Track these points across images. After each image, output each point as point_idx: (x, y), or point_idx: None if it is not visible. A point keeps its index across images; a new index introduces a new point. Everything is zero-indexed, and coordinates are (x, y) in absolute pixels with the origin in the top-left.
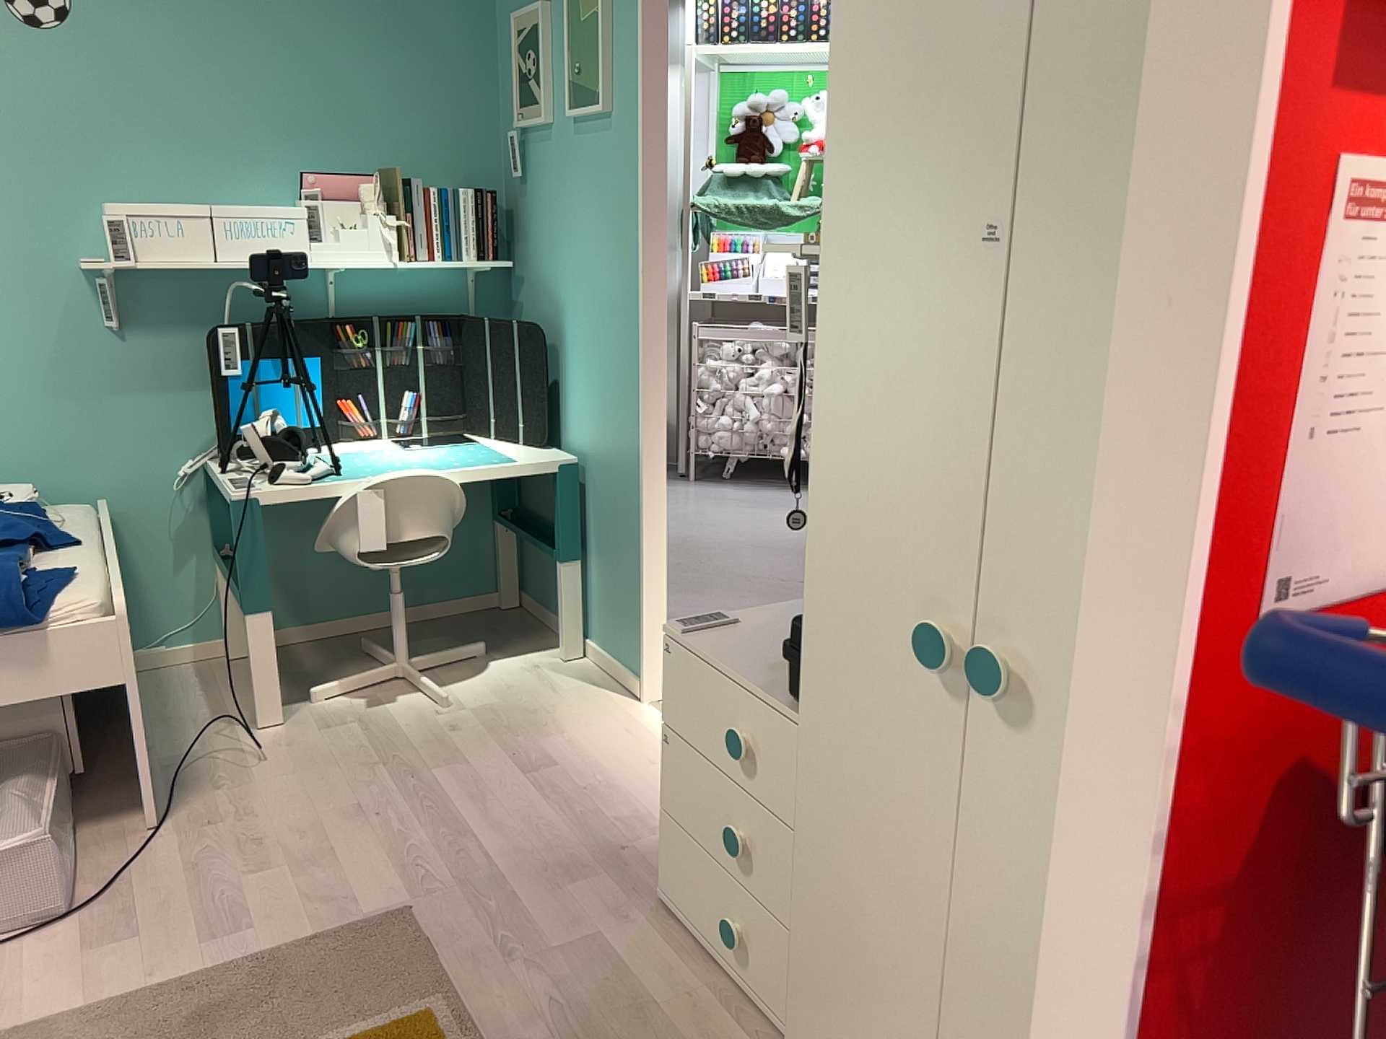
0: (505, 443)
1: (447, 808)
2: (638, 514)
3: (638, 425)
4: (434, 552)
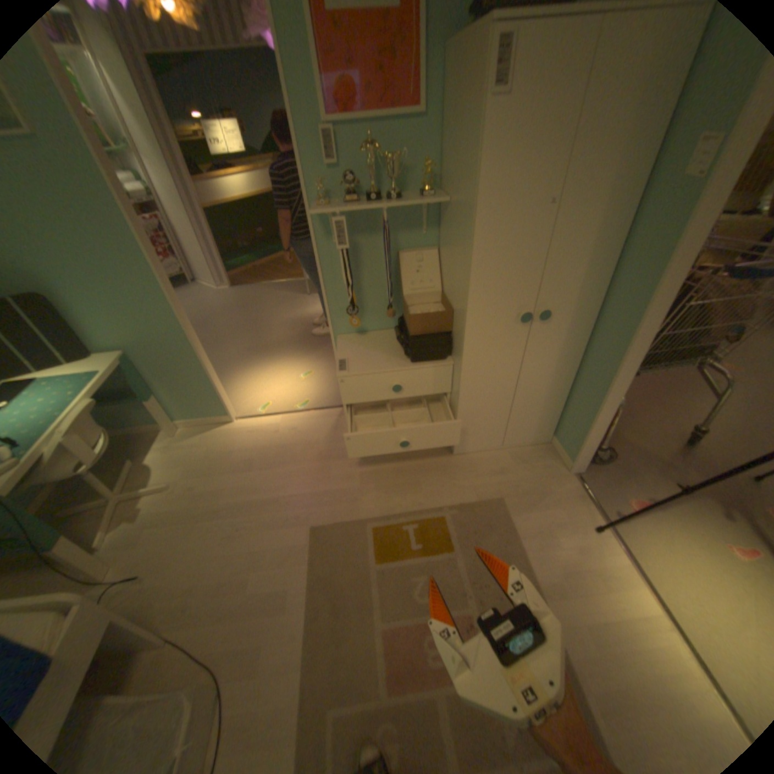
0: (55, 369)
1: (252, 503)
2: (194, 356)
3: (174, 318)
4: (95, 441)
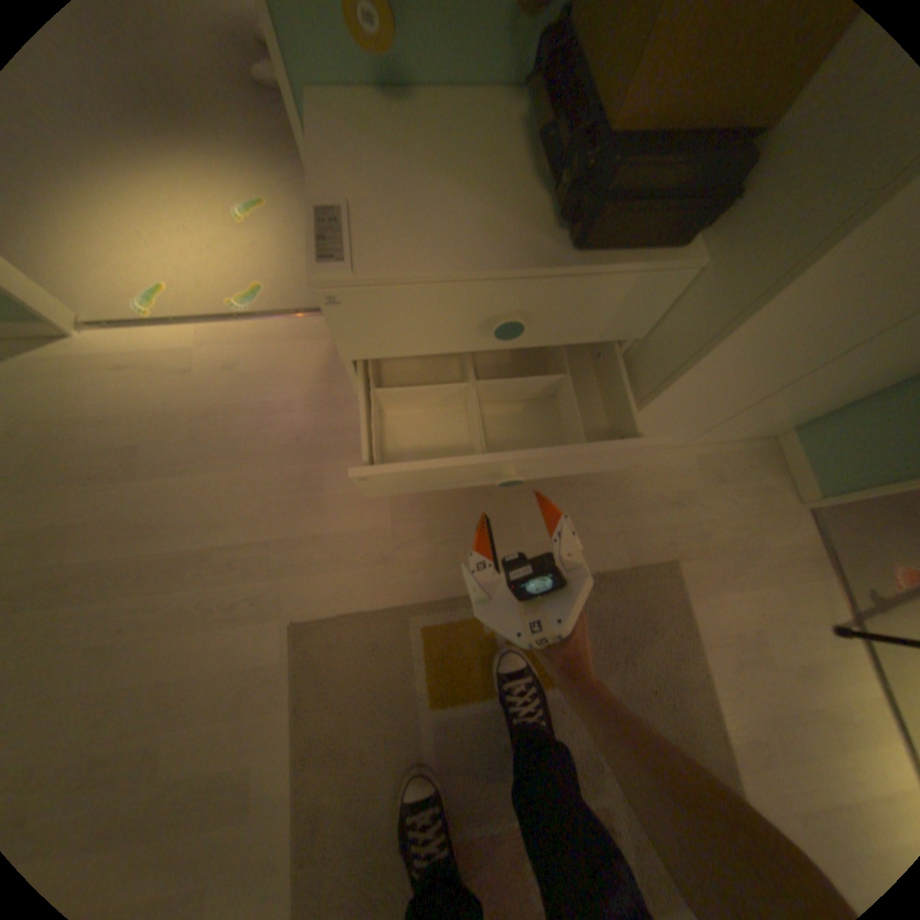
0: None
1: (147, 563)
2: None
3: None
4: None
